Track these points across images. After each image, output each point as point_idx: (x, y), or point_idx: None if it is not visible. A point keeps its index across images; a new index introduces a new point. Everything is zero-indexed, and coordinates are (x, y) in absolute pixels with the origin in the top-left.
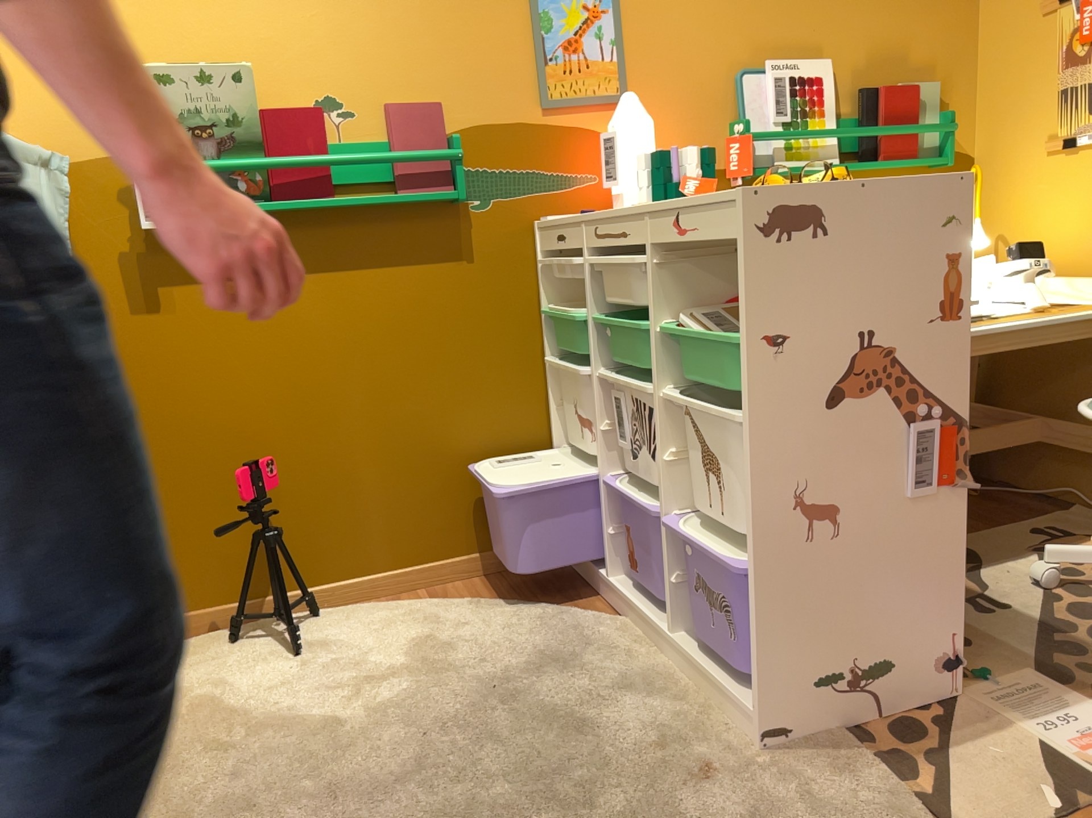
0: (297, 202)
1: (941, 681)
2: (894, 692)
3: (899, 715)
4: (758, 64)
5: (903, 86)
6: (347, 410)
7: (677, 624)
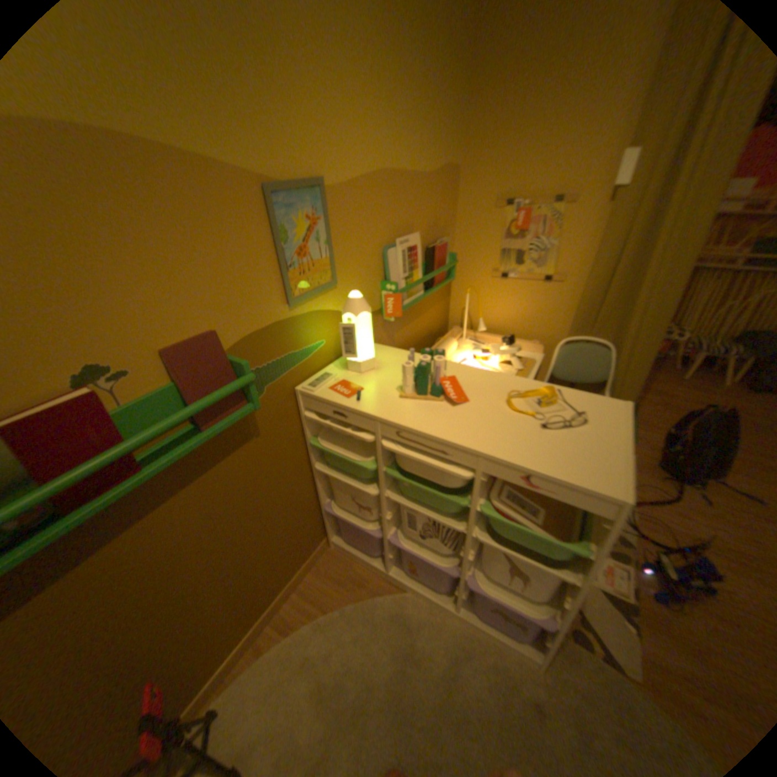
0: (100, 499)
1: None
2: None
3: None
4: (392, 240)
5: (442, 242)
6: (193, 589)
7: (461, 608)
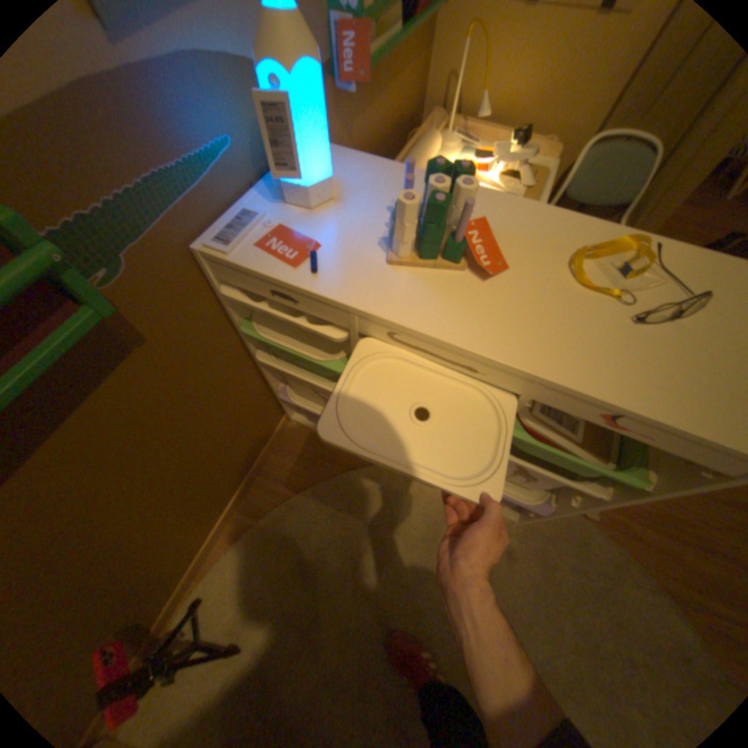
0: None
1: None
2: None
3: None
4: None
5: None
6: (118, 542)
7: None
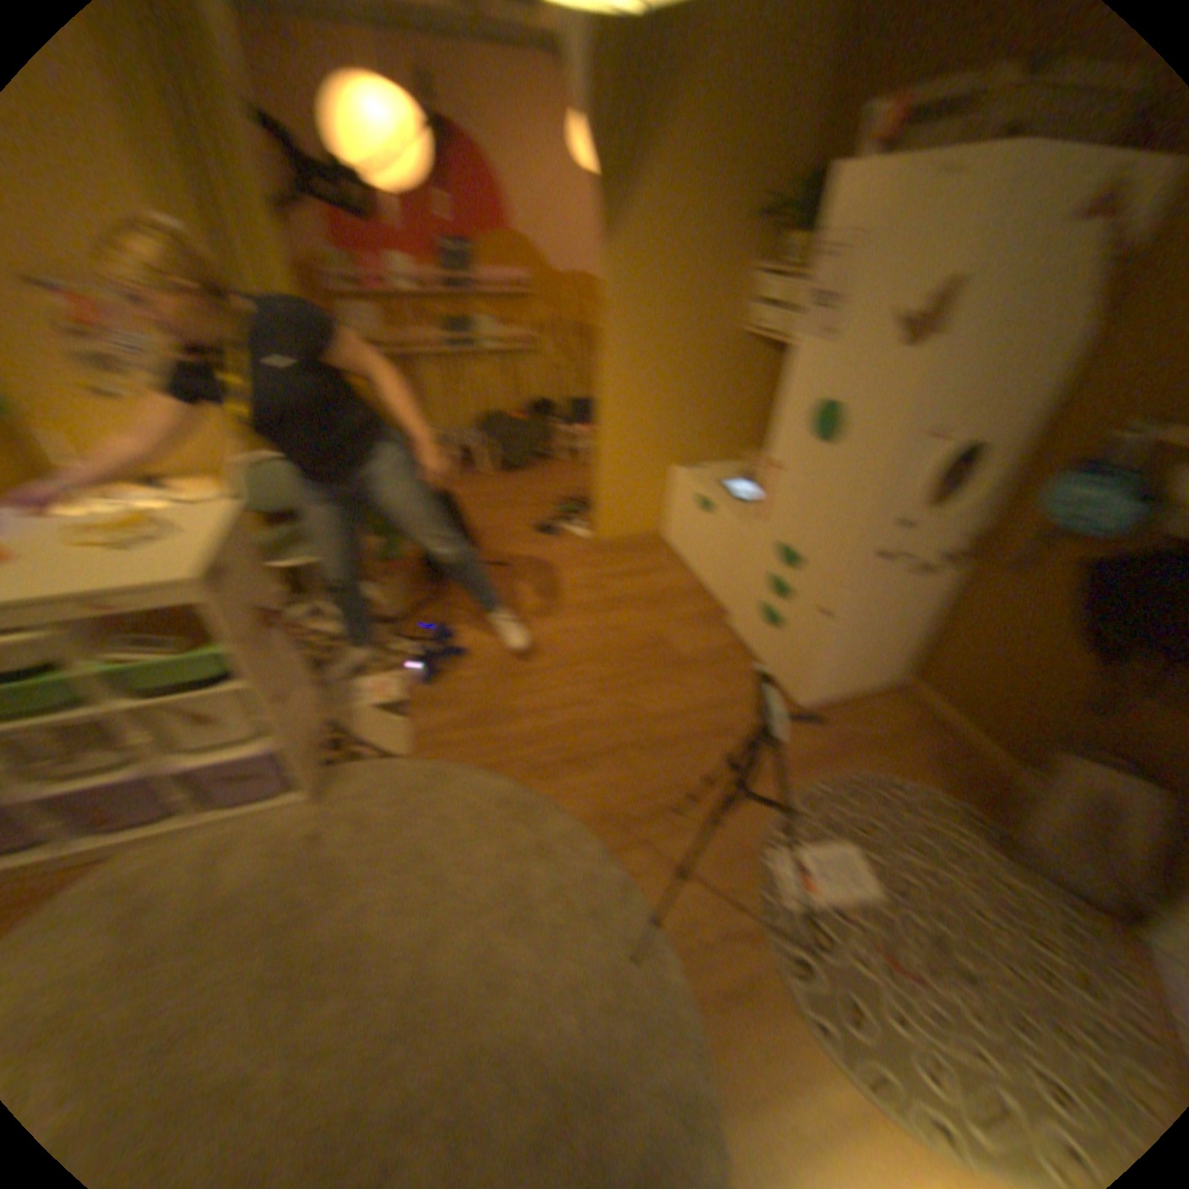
0: None
1: (314, 718)
2: (311, 737)
3: (315, 743)
4: None
5: None
6: None
7: (182, 816)
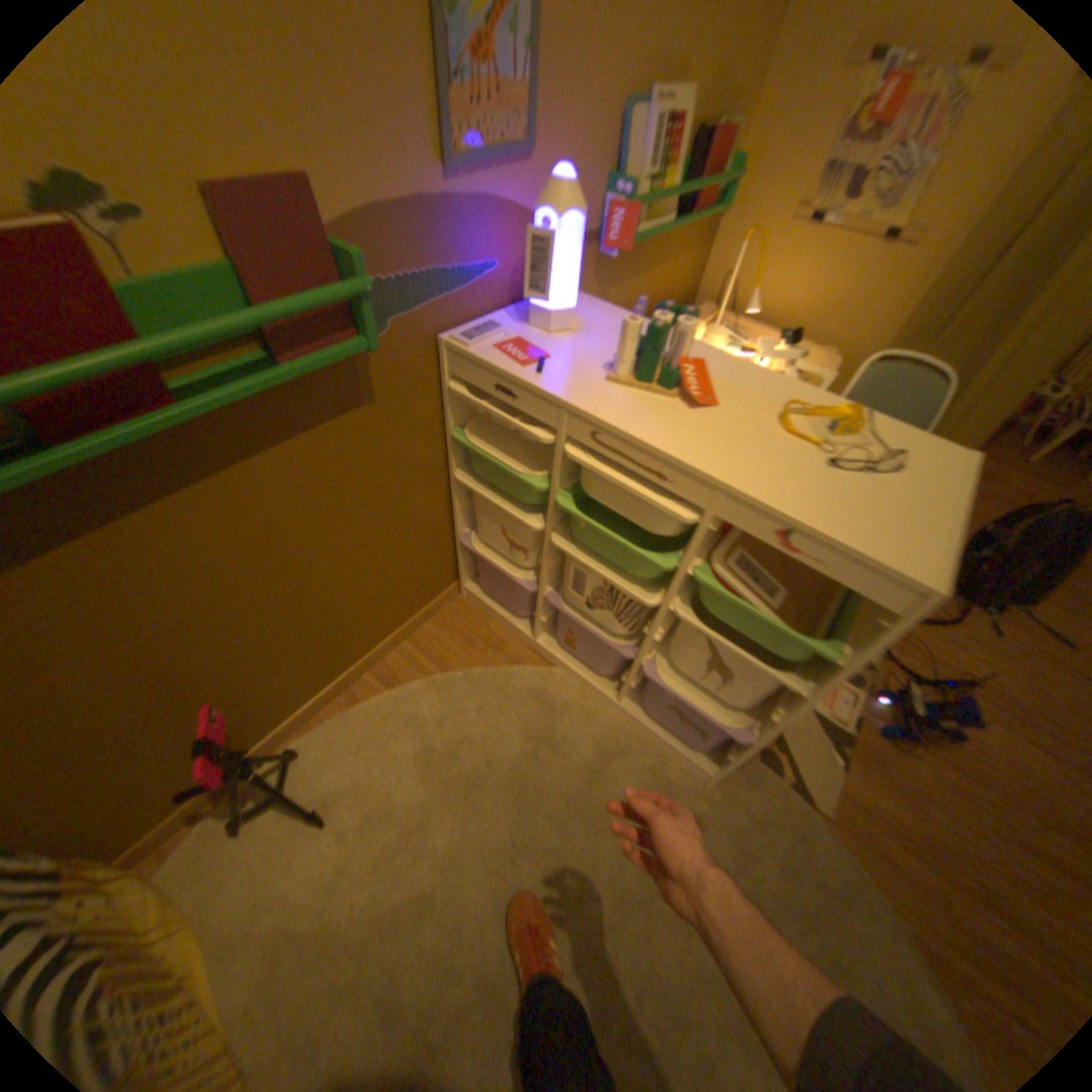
0: (111, 432)
1: None
2: None
3: None
4: (645, 88)
5: (728, 123)
6: (268, 604)
7: (625, 696)
